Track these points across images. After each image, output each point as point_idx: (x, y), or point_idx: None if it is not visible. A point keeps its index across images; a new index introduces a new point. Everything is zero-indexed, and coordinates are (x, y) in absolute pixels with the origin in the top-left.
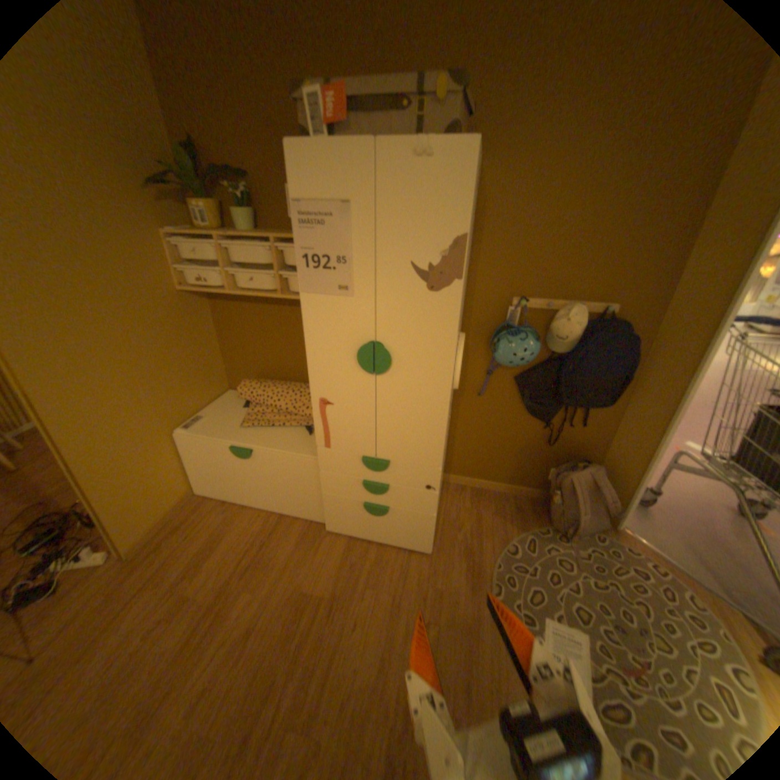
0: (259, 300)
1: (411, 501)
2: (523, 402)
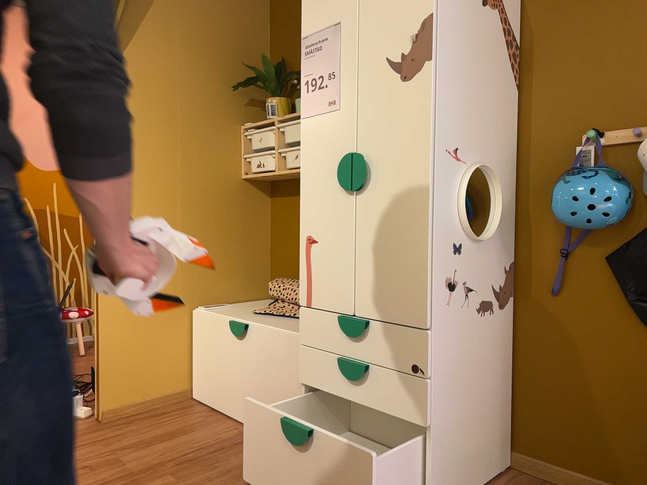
0: None
1: (395, 397)
2: (626, 298)
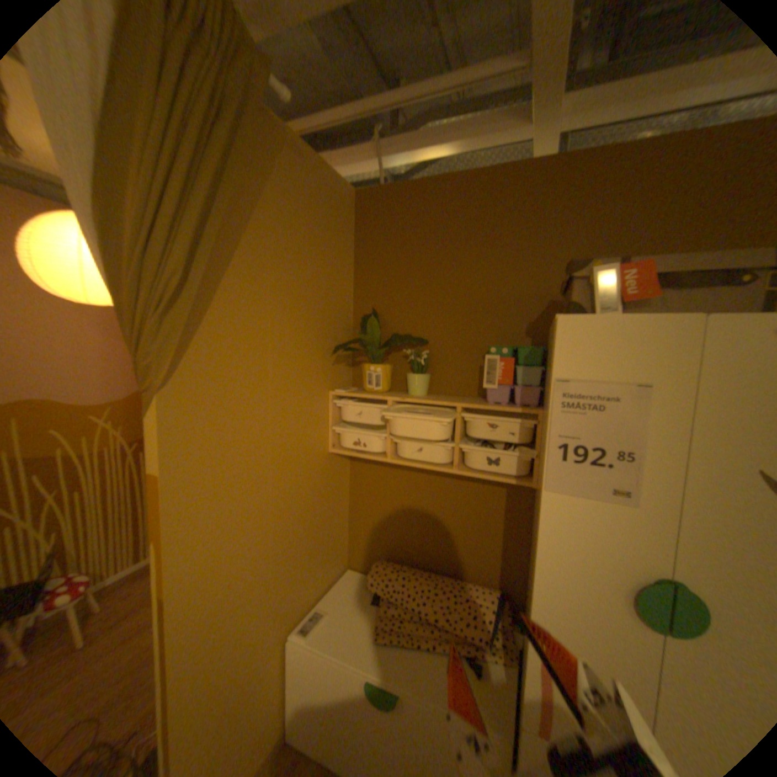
0: (412, 467)
1: None
2: None
